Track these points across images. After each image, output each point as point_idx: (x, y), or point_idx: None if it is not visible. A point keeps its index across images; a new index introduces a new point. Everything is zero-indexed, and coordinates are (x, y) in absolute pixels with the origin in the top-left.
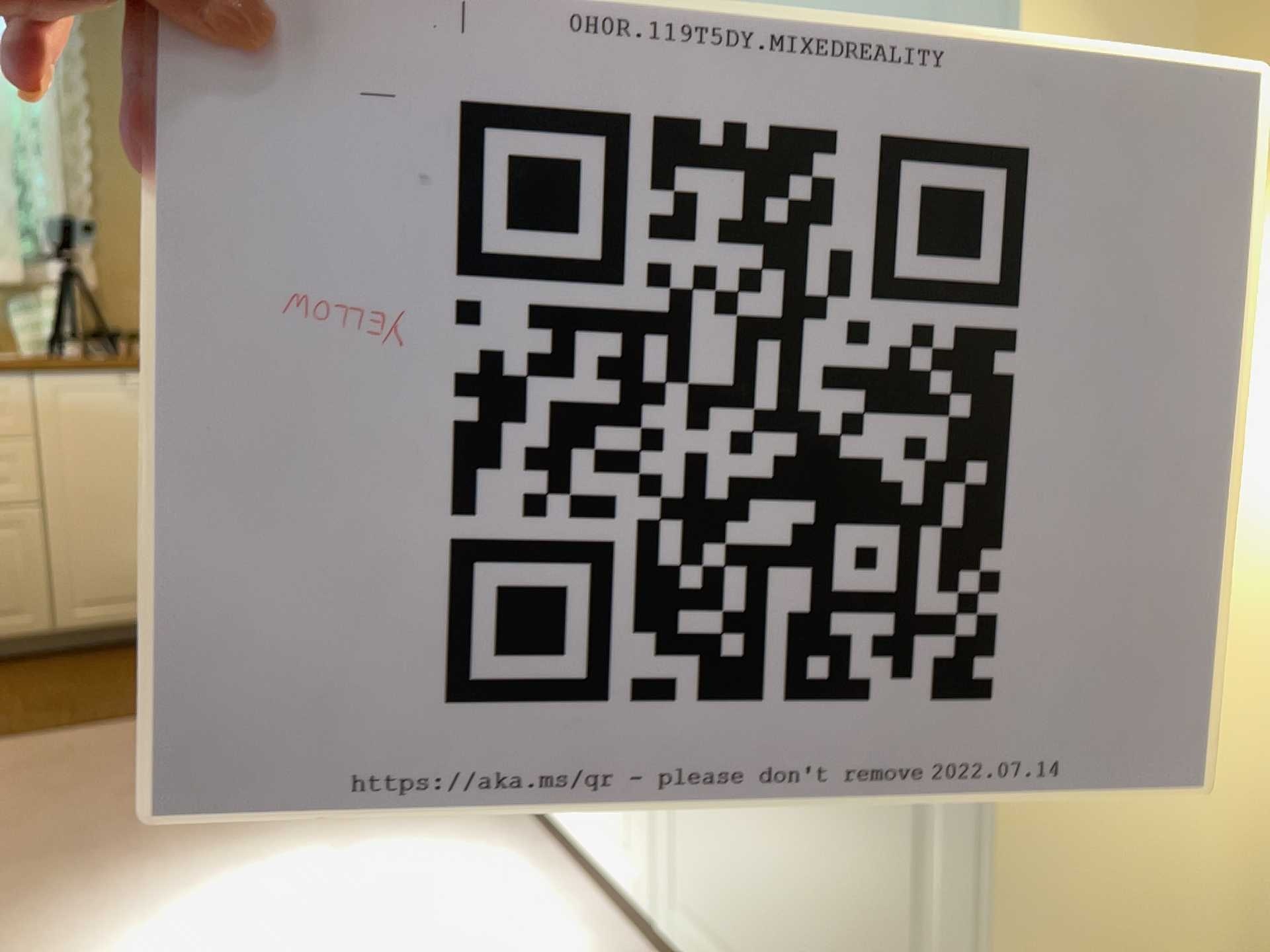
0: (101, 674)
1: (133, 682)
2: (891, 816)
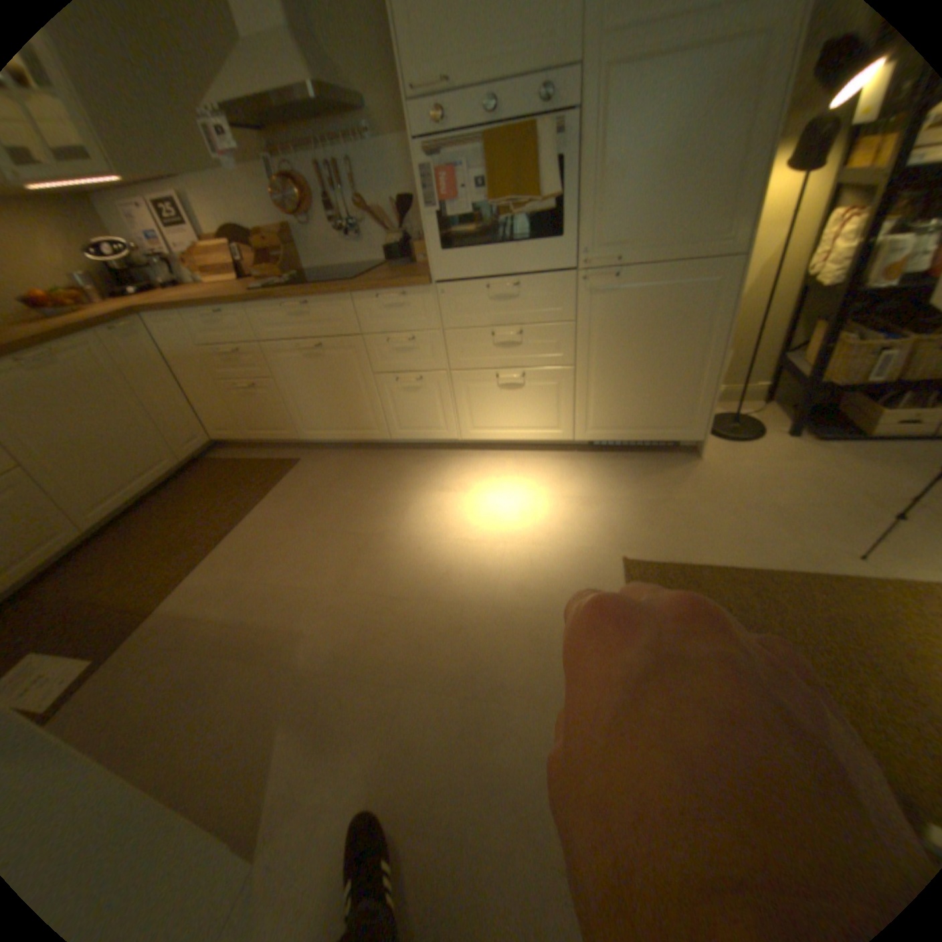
0: (150, 531)
1: (183, 521)
2: (685, 364)
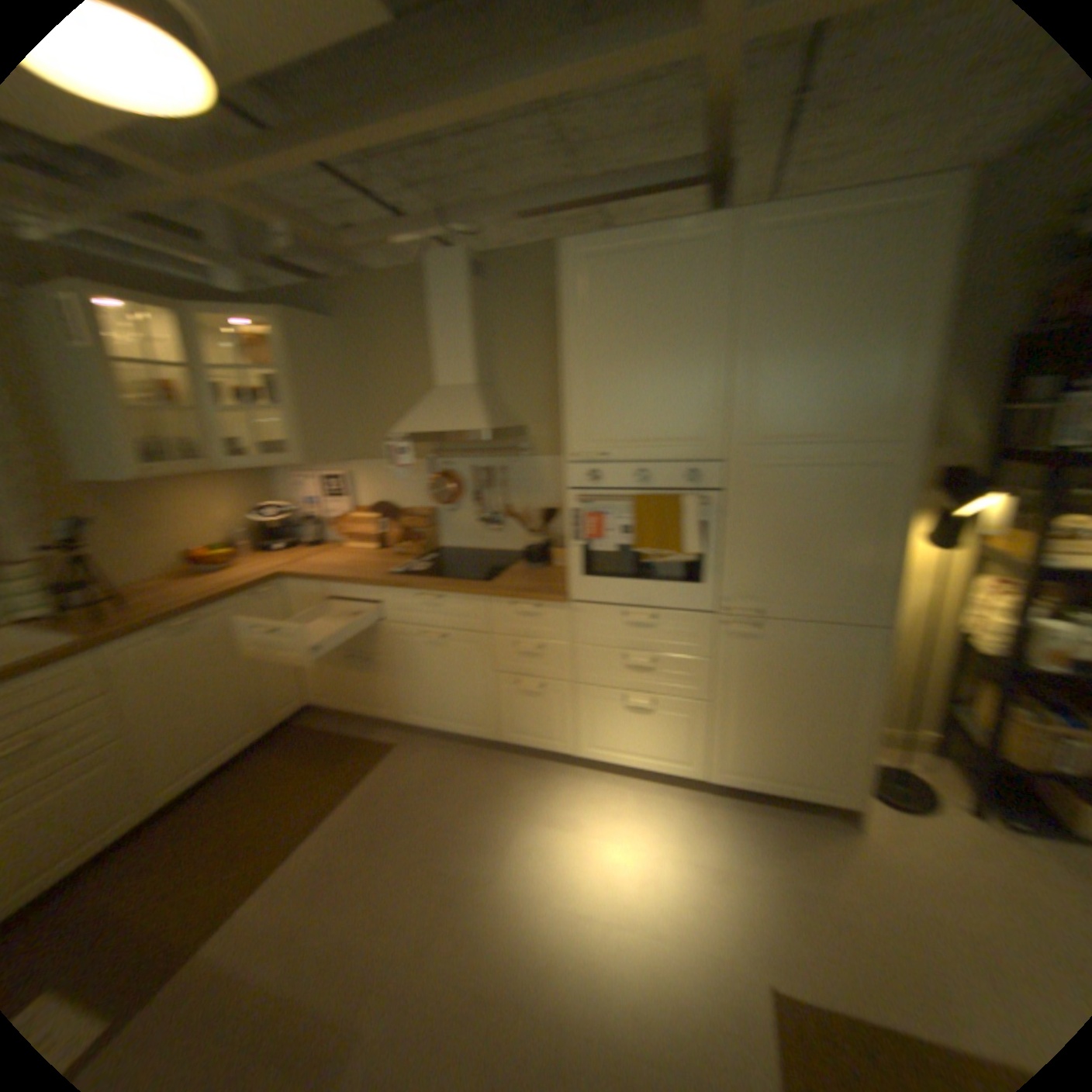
0: (208, 825)
1: (247, 817)
2: (831, 724)
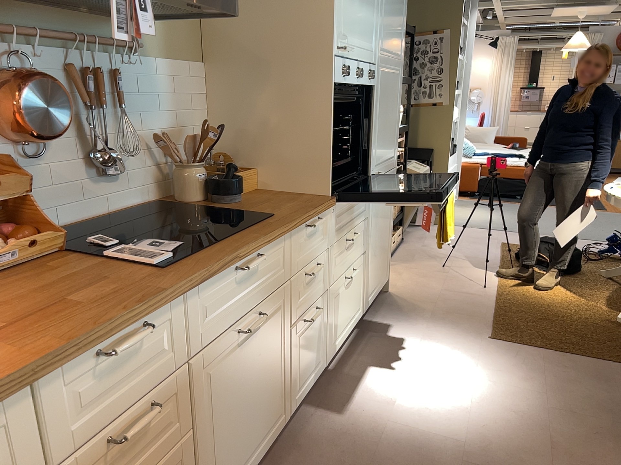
0: None
1: None
2: (387, 233)
